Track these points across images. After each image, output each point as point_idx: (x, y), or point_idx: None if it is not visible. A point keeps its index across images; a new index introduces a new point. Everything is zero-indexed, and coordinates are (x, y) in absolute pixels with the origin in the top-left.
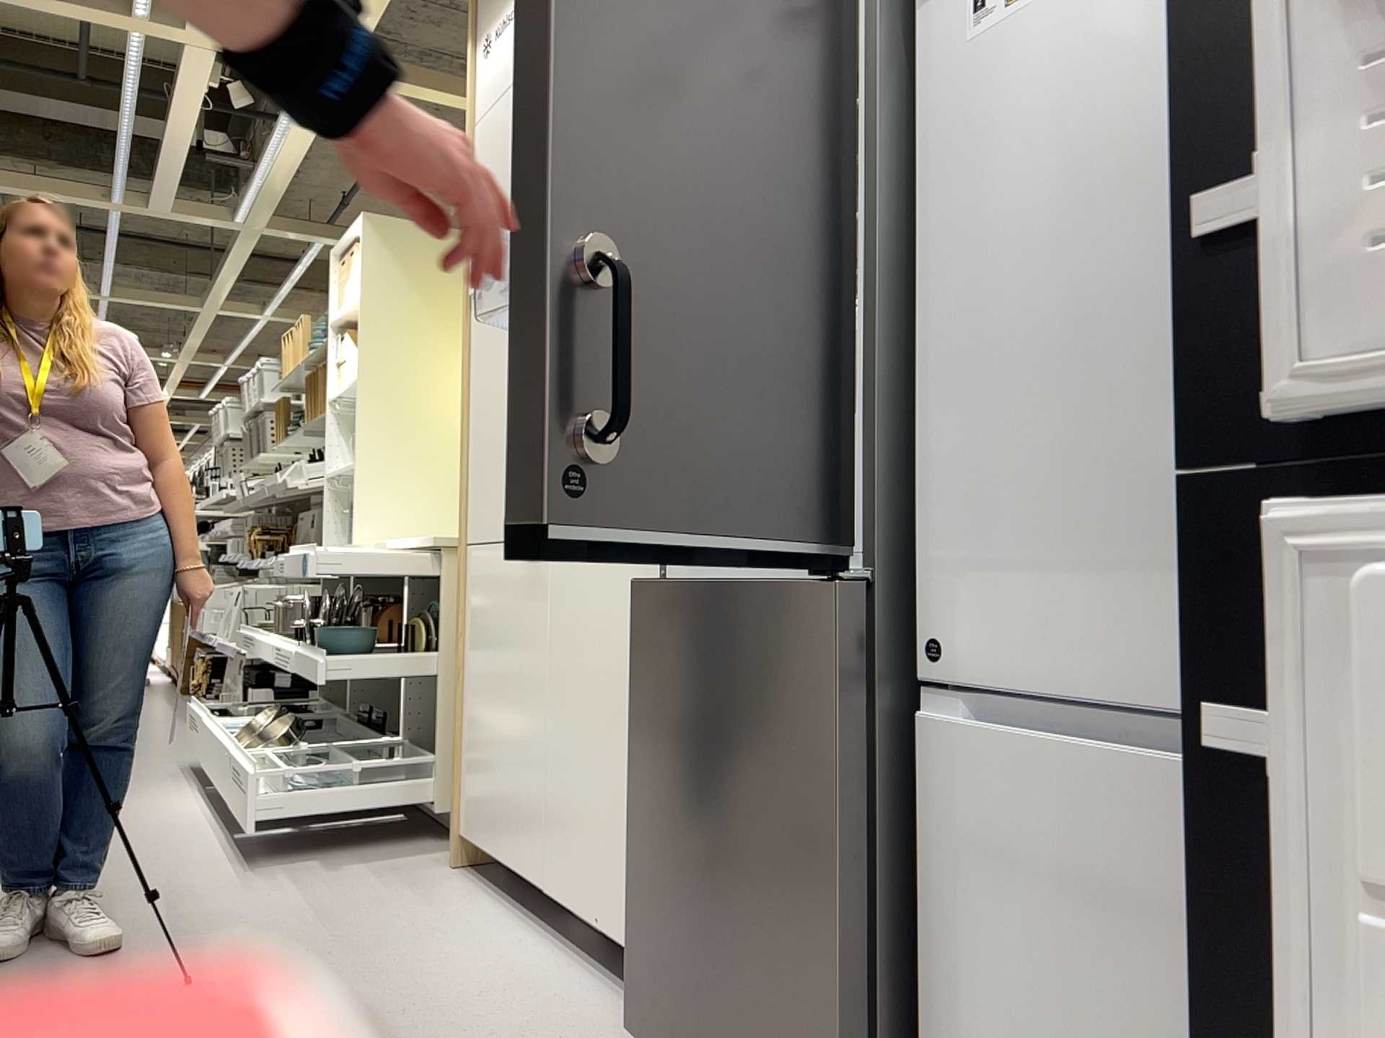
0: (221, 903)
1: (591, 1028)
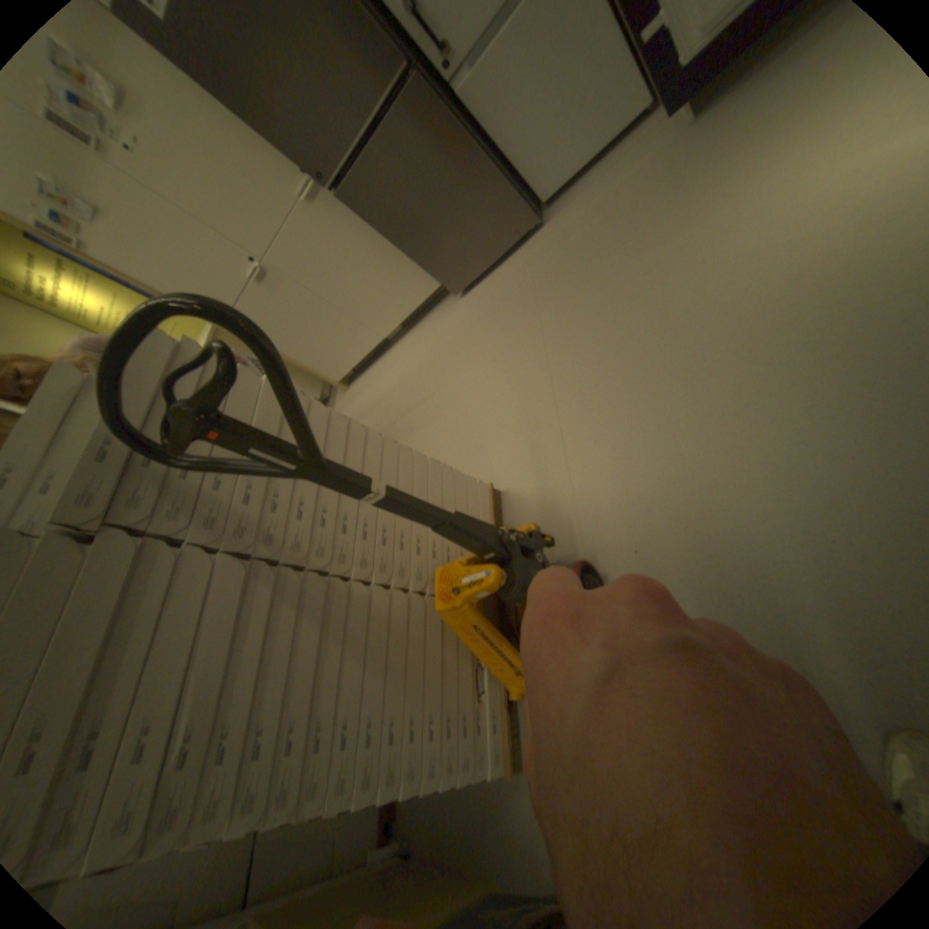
0: None
1: (445, 312)
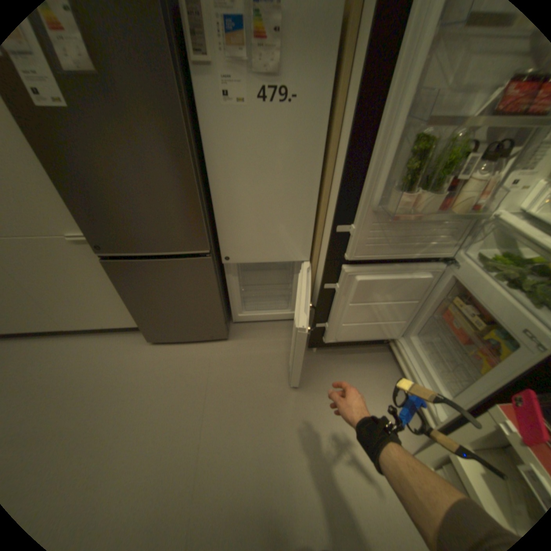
0: None
1: (129, 345)
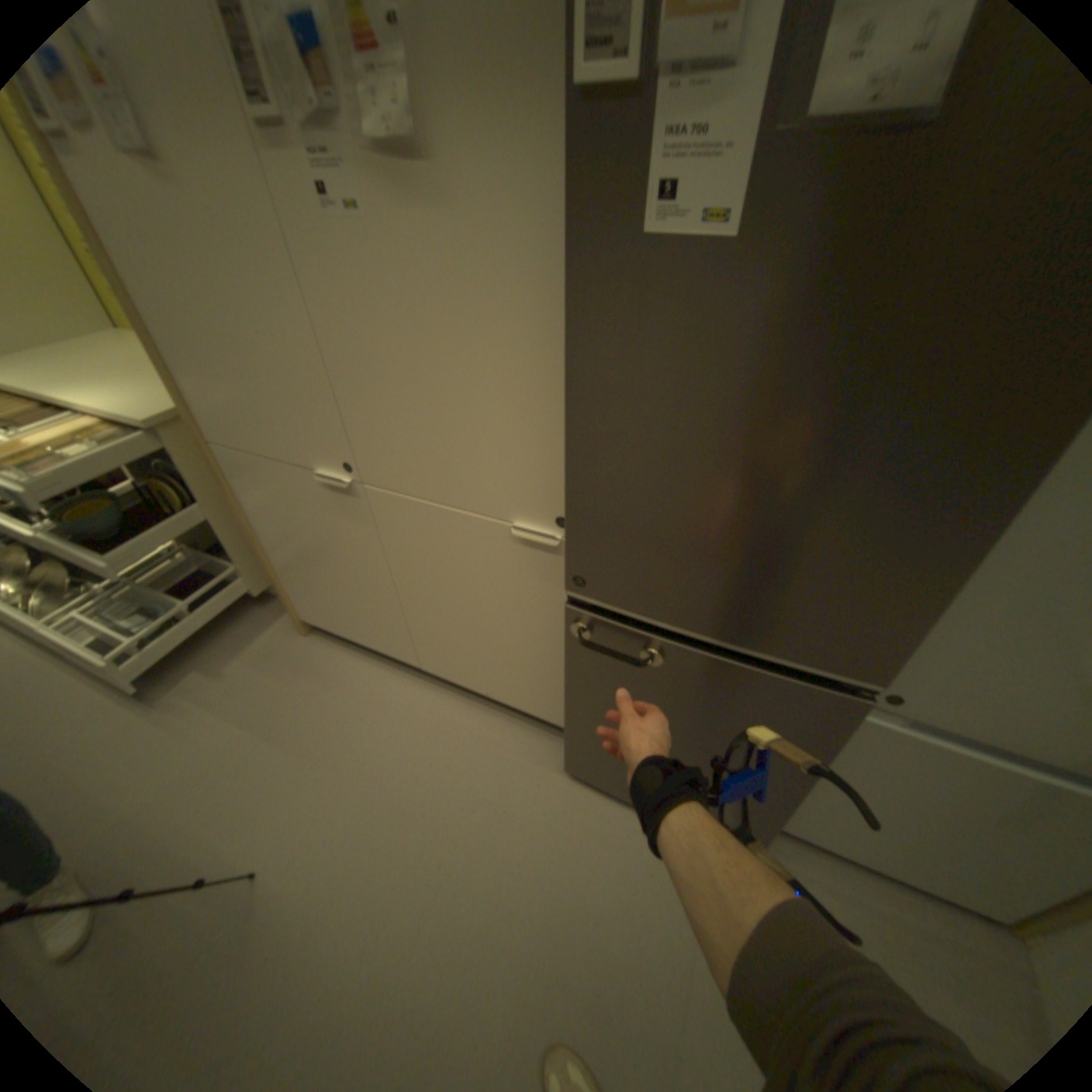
0: (171, 758)
1: (526, 759)
